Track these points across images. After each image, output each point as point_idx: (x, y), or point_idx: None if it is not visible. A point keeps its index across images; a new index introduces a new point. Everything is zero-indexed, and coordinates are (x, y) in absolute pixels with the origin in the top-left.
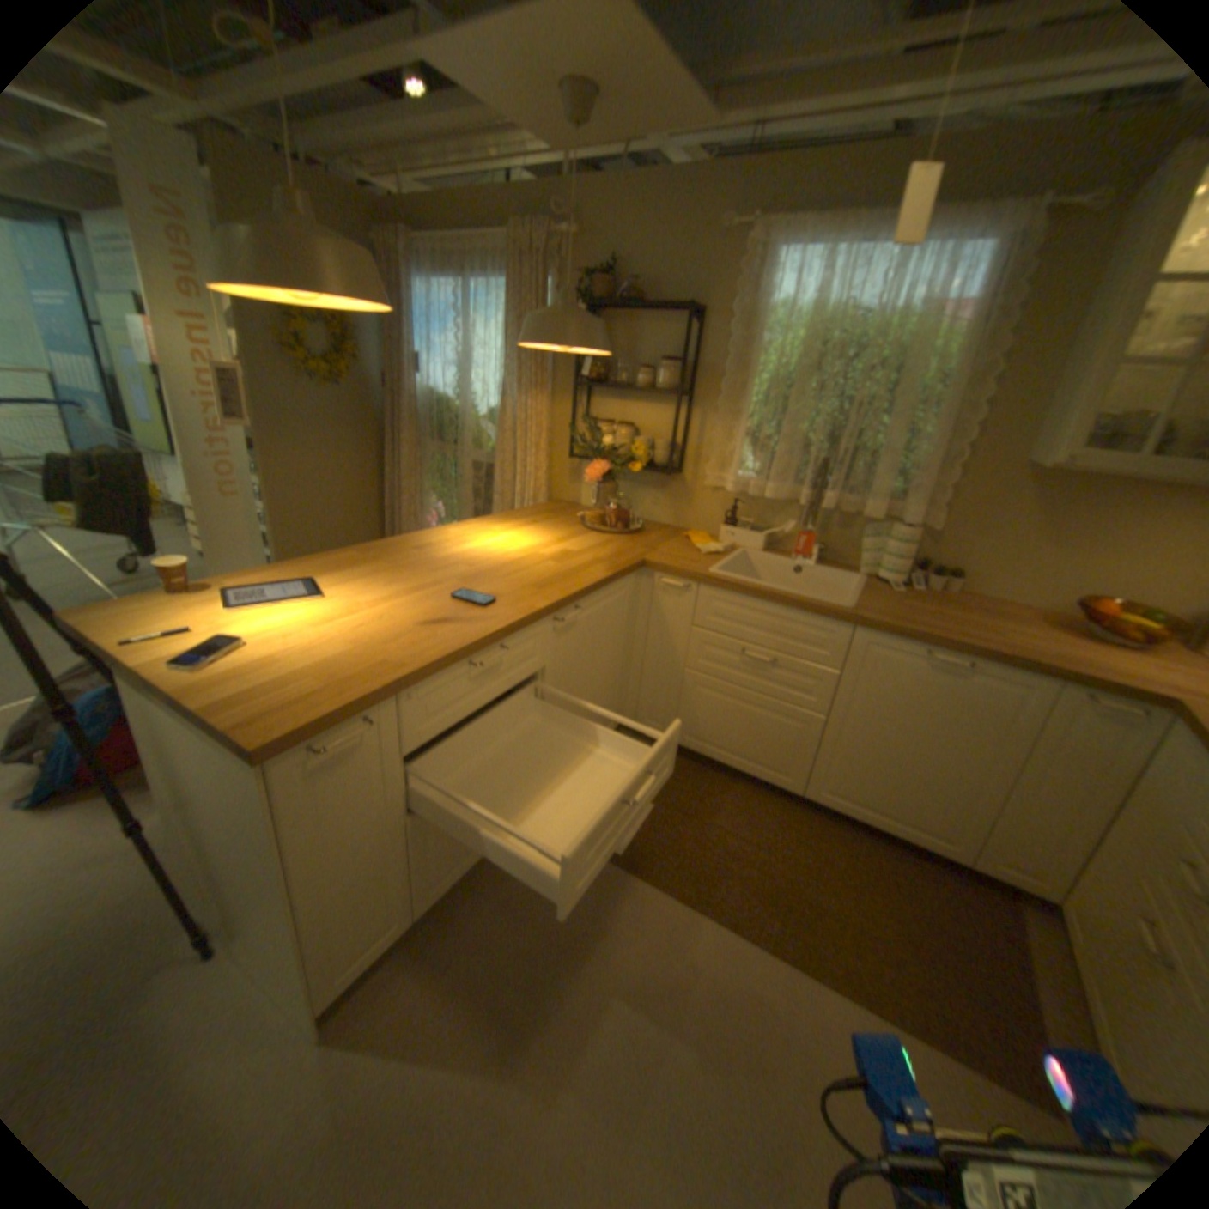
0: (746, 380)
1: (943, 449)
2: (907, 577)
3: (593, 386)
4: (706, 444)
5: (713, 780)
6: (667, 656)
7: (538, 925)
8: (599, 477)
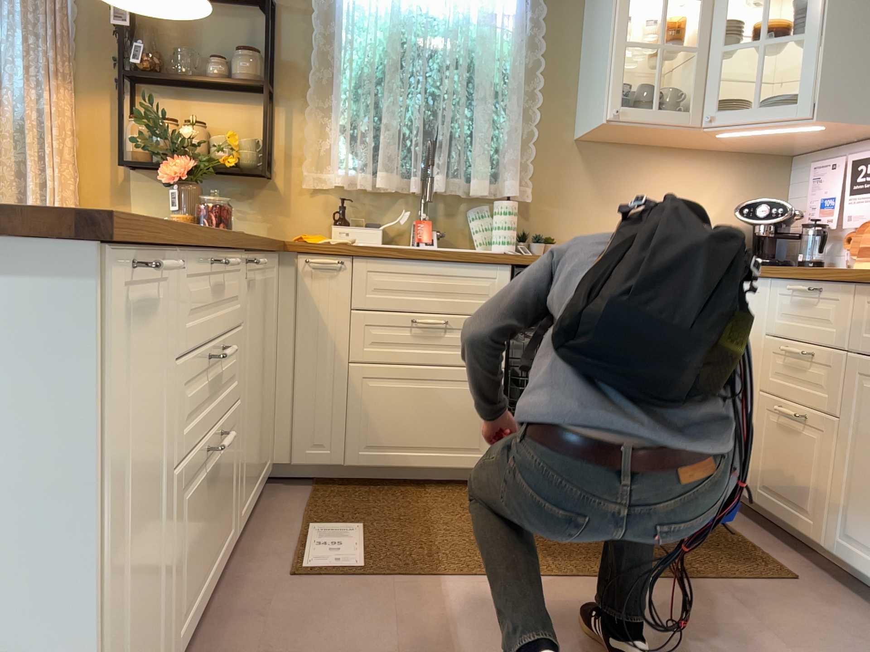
0: (332, 76)
1: (516, 131)
2: (516, 245)
3: (141, 82)
4: (296, 143)
5: (400, 492)
6: (323, 354)
7: (314, 651)
8: (183, 172)
